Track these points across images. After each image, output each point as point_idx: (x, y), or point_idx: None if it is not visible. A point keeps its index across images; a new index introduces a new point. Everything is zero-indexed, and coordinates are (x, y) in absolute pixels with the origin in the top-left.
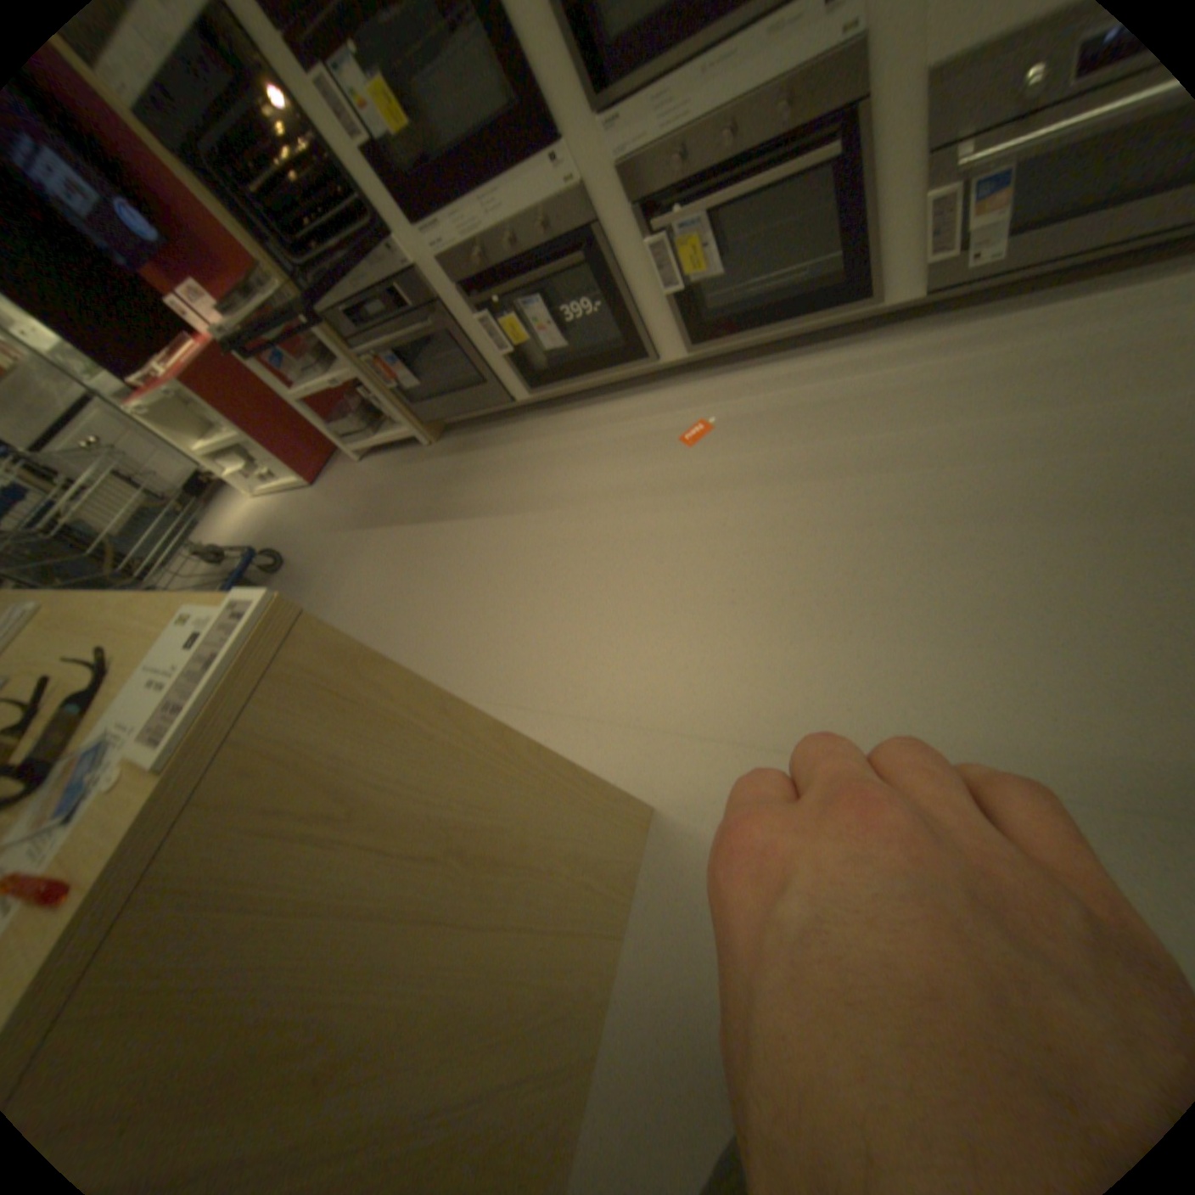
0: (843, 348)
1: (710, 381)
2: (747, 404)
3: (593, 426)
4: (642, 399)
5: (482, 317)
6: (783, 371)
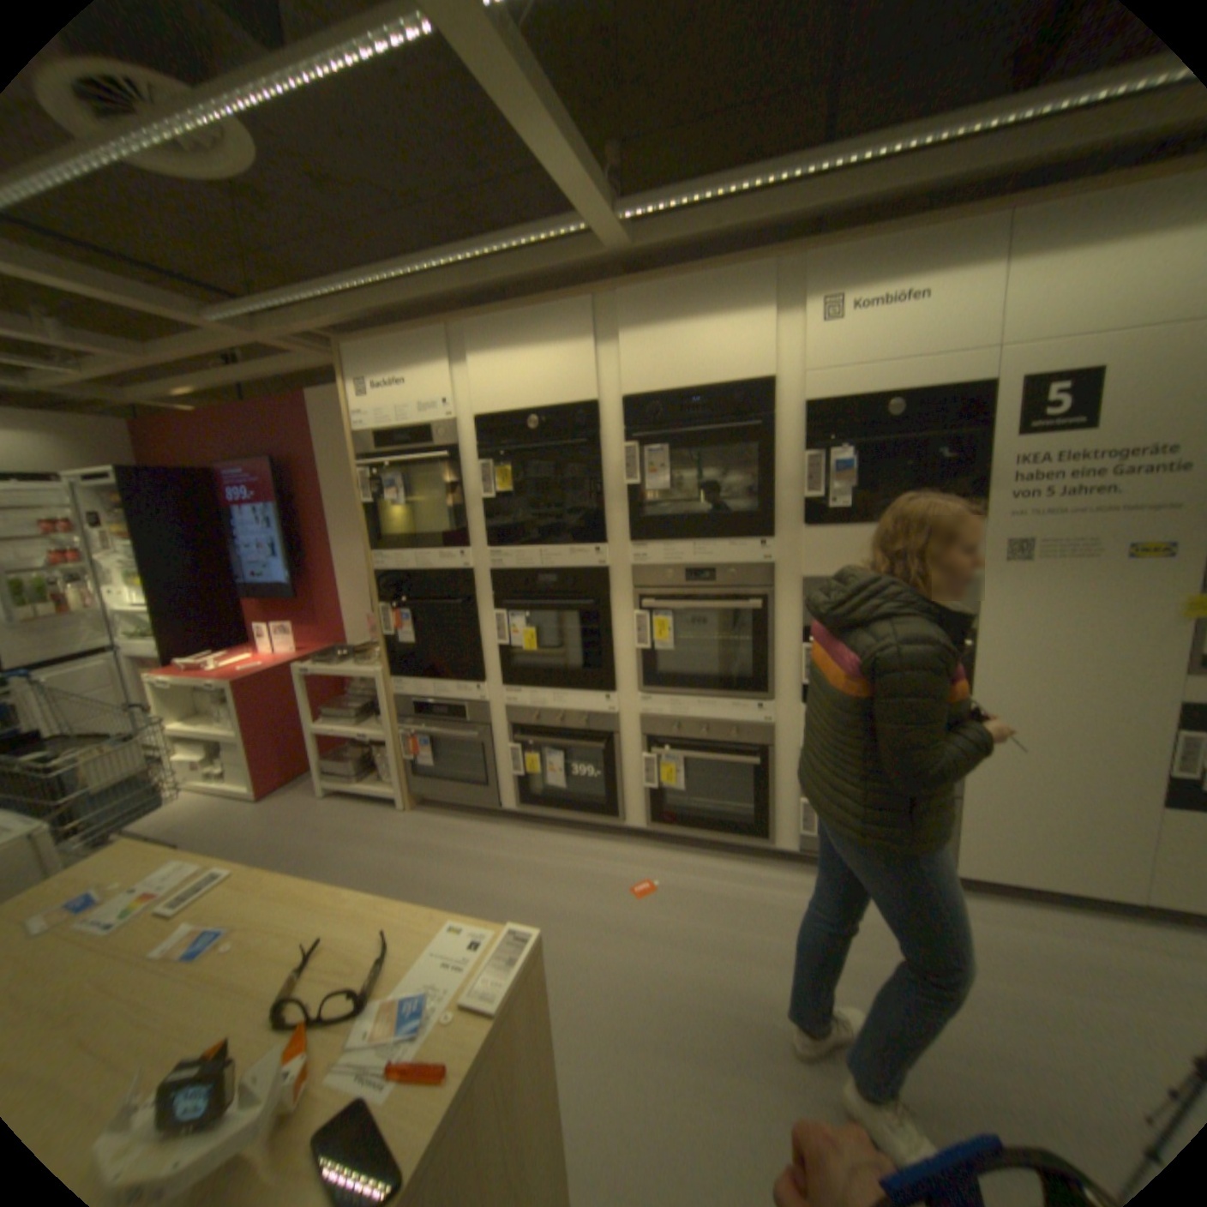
0: (747, 867)
1: (655, 855)
2: (682, 884)
3: (559, 855)
4: (602, 848)
5: (515, 750)
6: (707, 868)
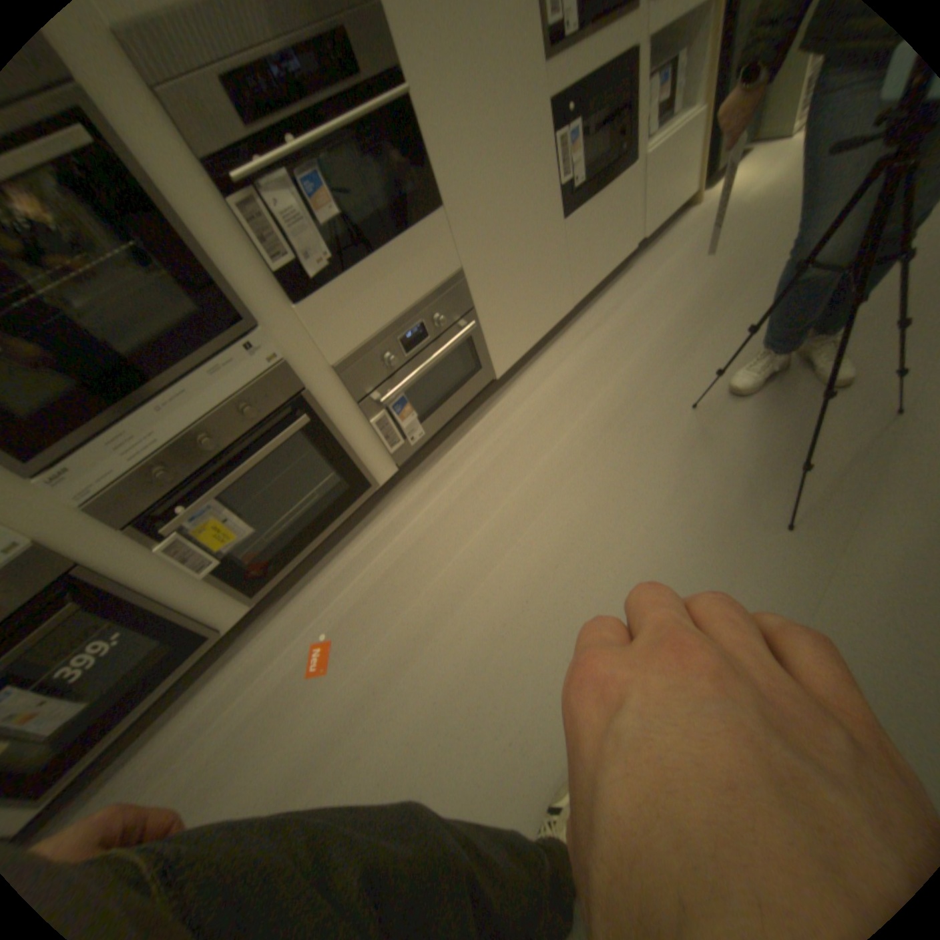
0: (372, 524)
1: (286, 612)
2: (342, 603)
3: (180, 754)
4: (223, 679)
5: None
6: (344, 563)
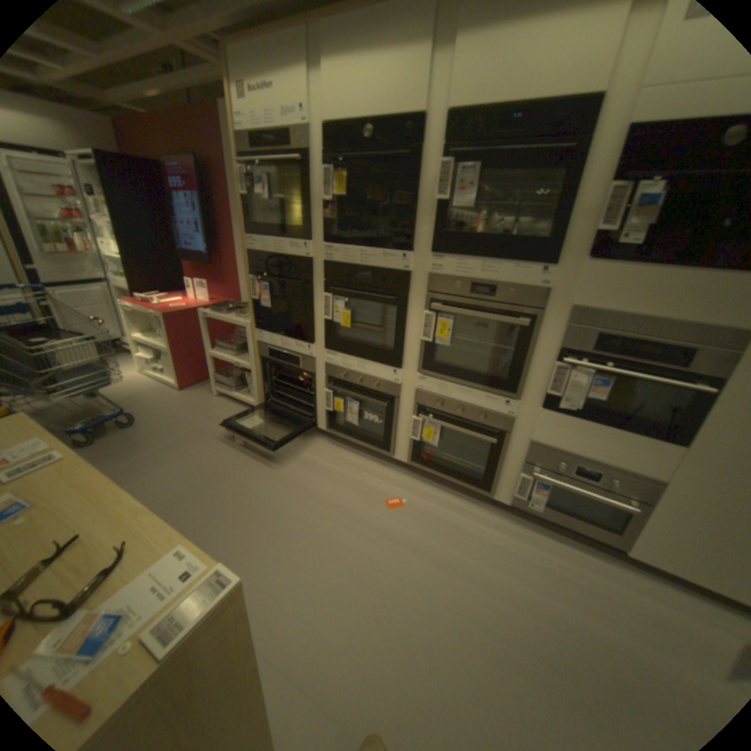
0: (470, 504)
1: (410, 480)
2: (422, 505)
3: (347, 465)
4: (375, 467)
5: (328, 393)
6: (442, 498)
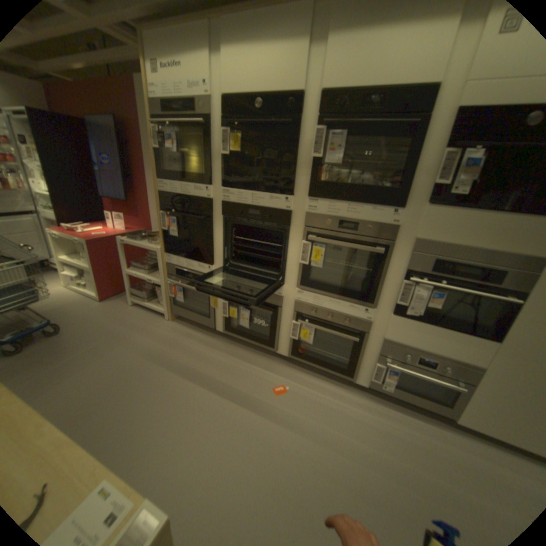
0: (338, 388)
1: (290, 370)
2: (301, 390)
3: (240, 360)
4: (263, 361)
5: (225, 303)
6: (316, 384)
